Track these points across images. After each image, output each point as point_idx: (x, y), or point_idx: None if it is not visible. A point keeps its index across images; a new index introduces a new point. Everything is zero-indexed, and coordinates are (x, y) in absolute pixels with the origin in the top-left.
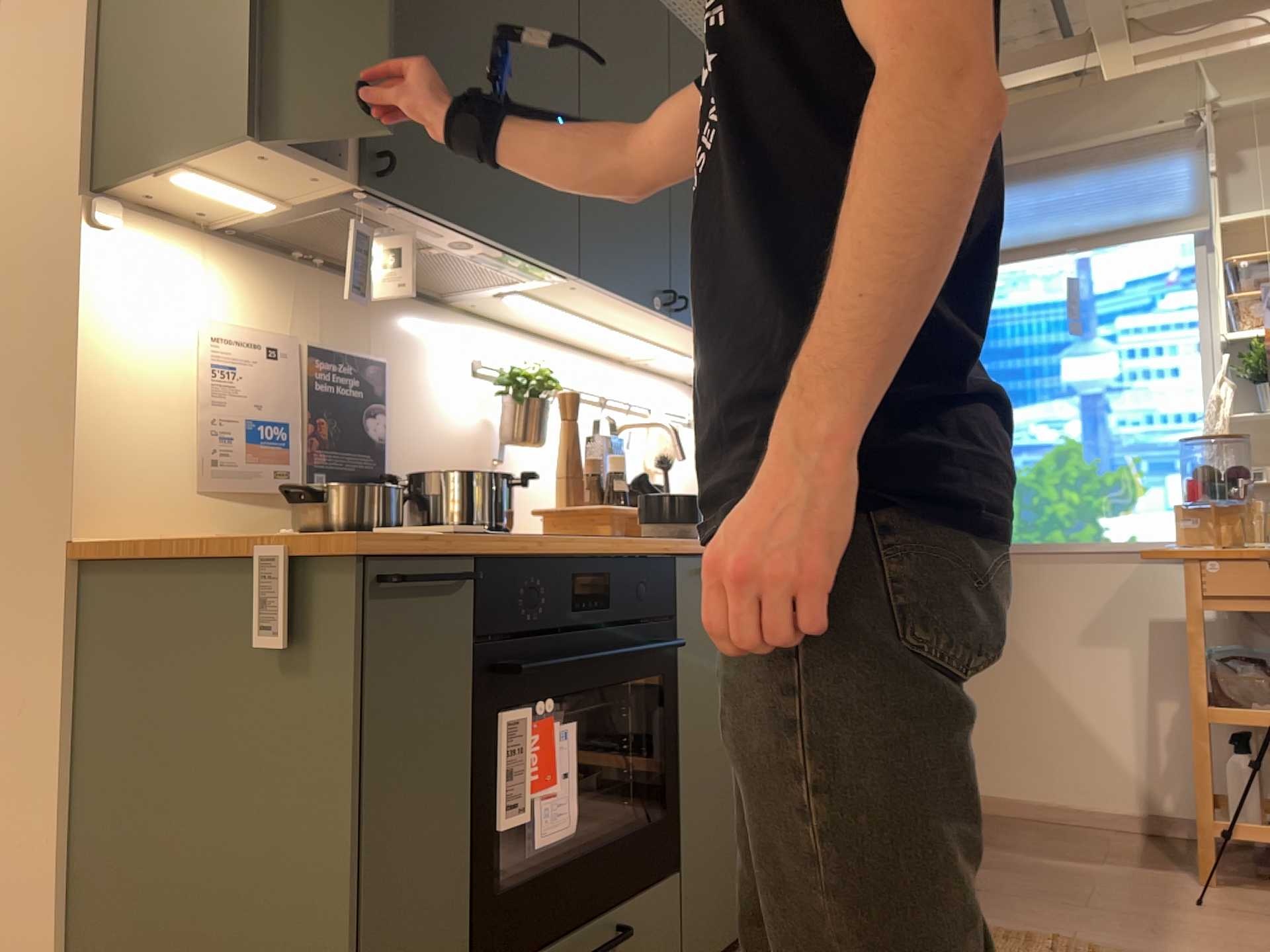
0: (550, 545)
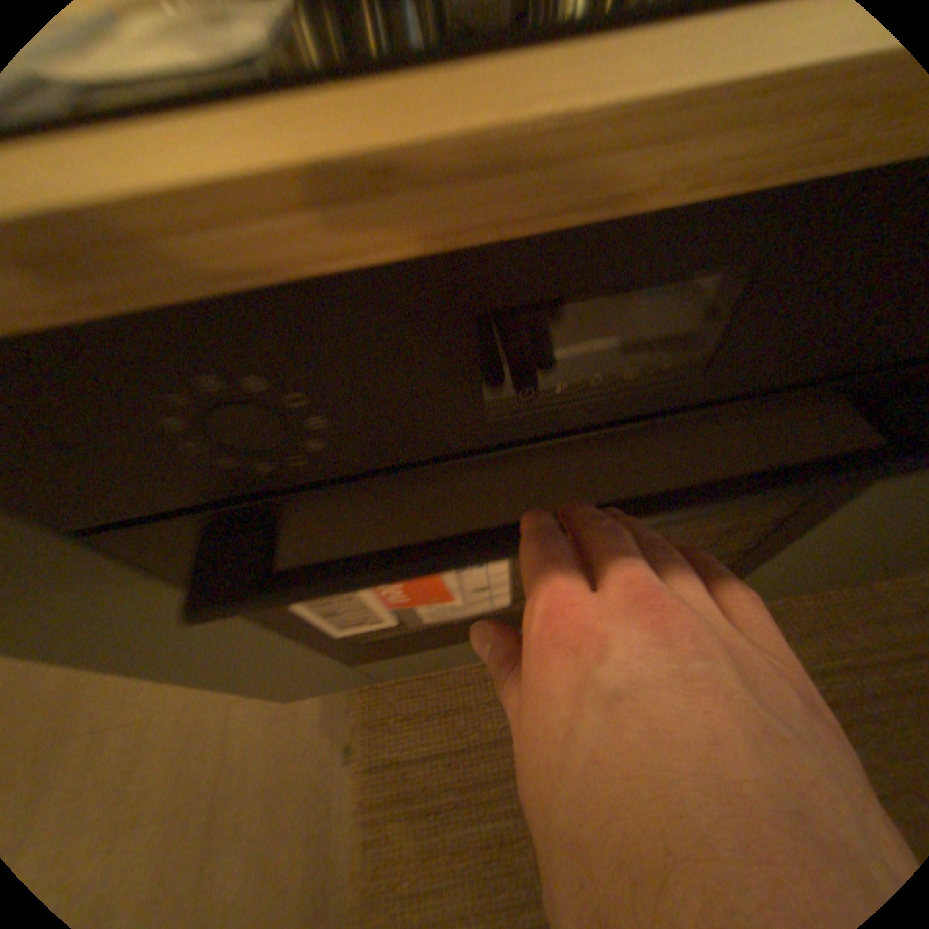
0: (378, 170)
